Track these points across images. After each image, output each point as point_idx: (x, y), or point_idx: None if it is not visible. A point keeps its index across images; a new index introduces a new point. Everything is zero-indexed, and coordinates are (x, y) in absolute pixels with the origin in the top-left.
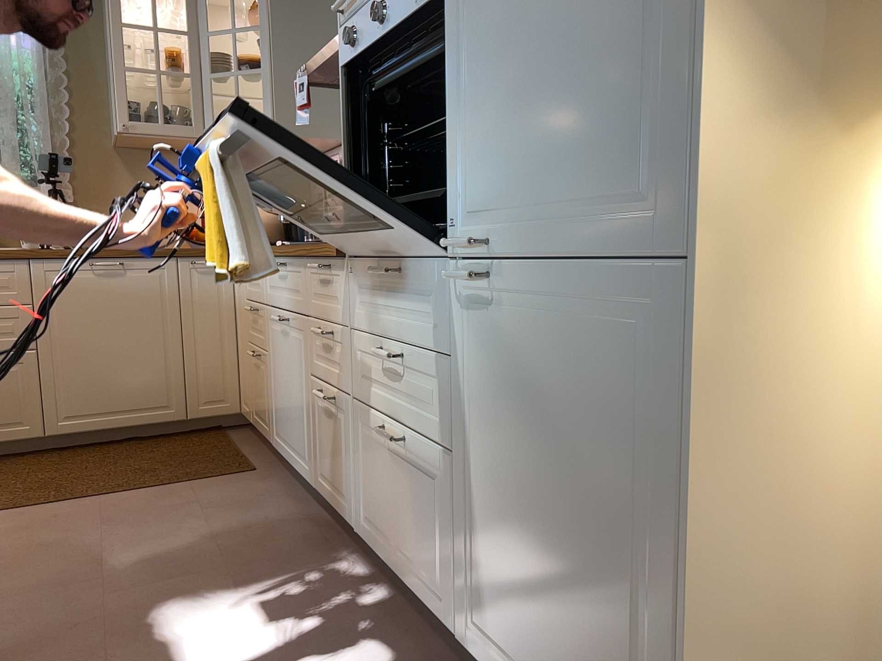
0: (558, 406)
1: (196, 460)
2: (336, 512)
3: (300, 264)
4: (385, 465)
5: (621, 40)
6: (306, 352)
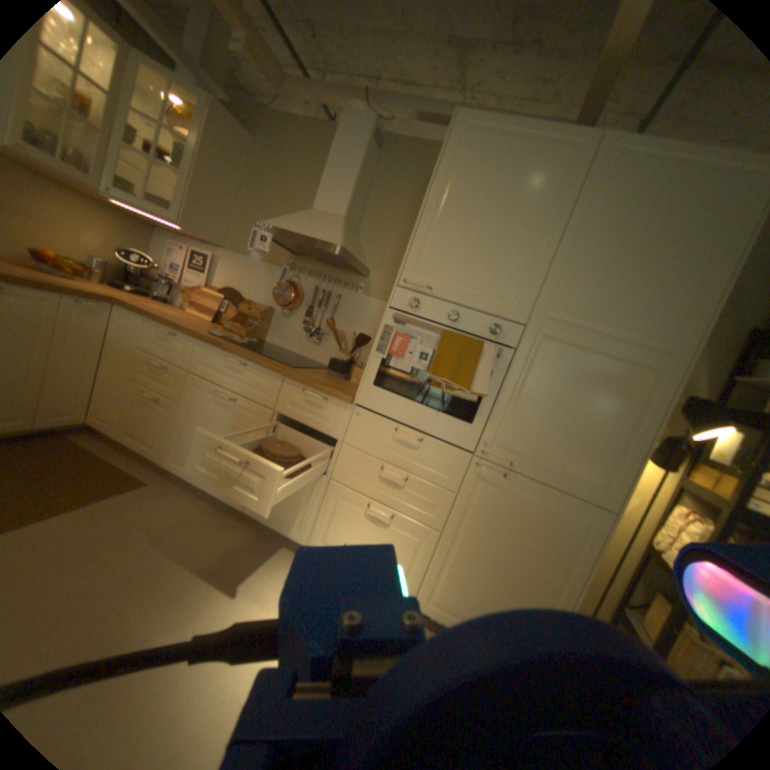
0: (528, 532)
1: (73, 477)
2: (274, 530)
3: (272, 377)
4: (359, 519)
5: (608, 436)
6: (261, 430)
